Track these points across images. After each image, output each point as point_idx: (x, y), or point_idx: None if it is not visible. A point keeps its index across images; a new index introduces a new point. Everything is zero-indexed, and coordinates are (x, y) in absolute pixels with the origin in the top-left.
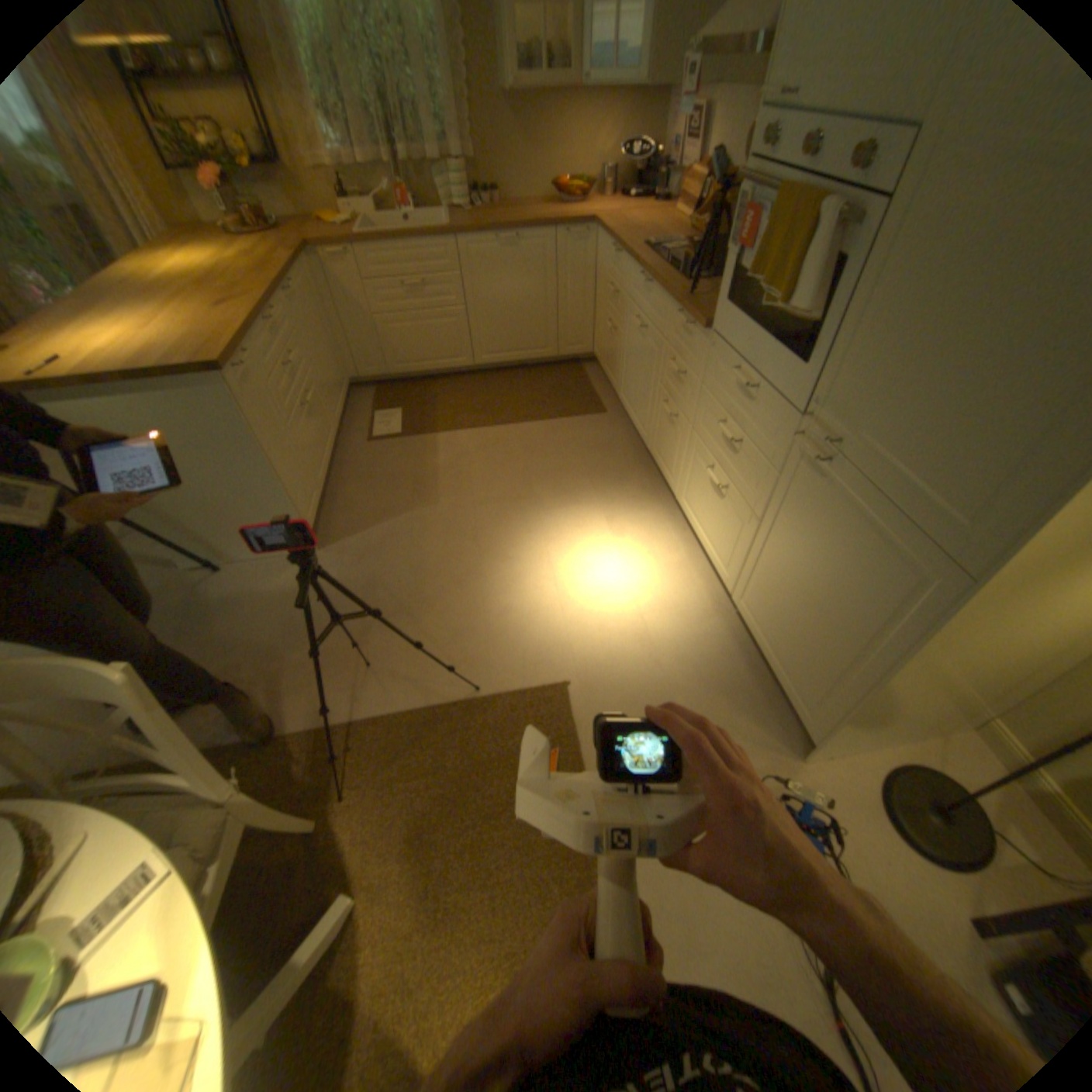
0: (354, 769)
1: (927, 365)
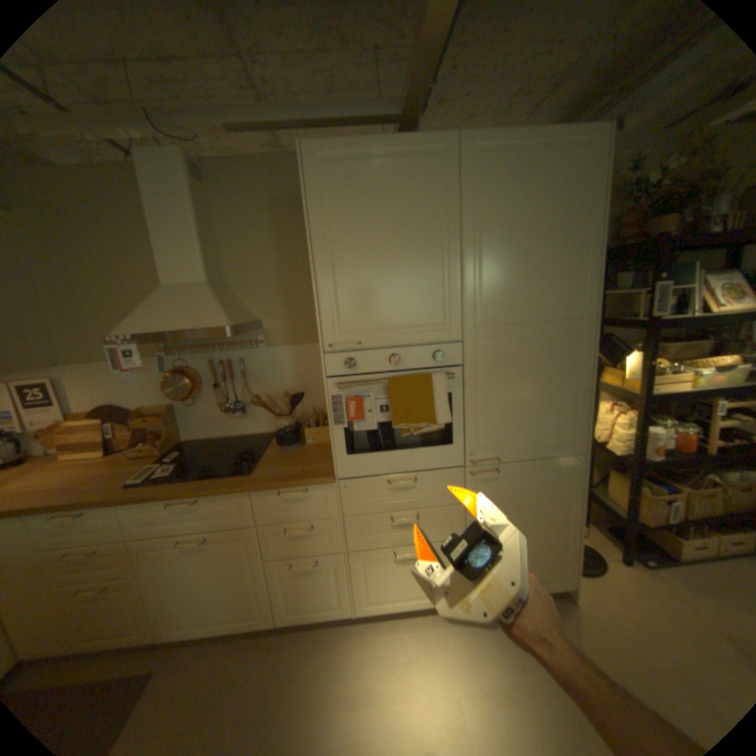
0: None
1: (523, 405)
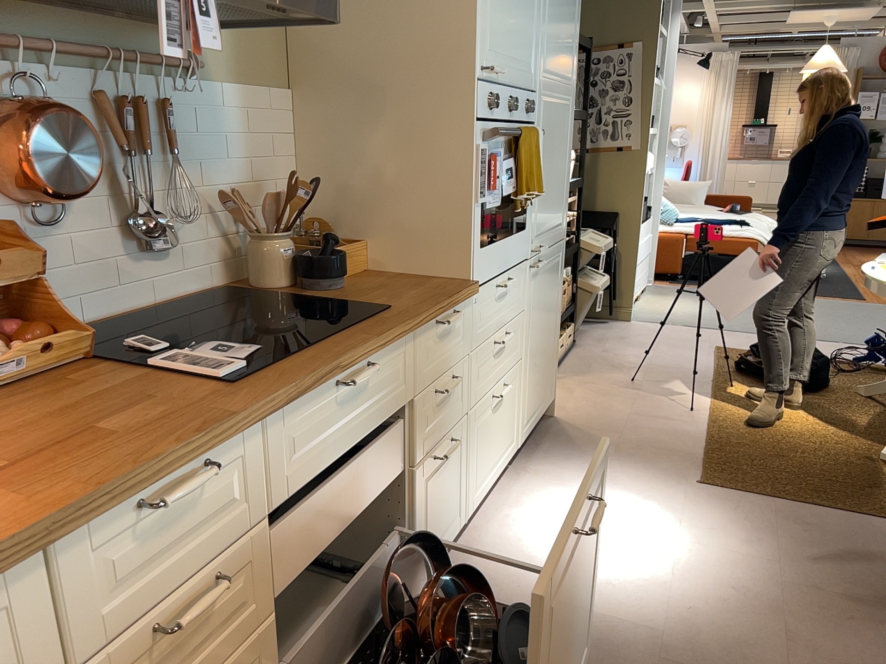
0: None
1: (552, 180)
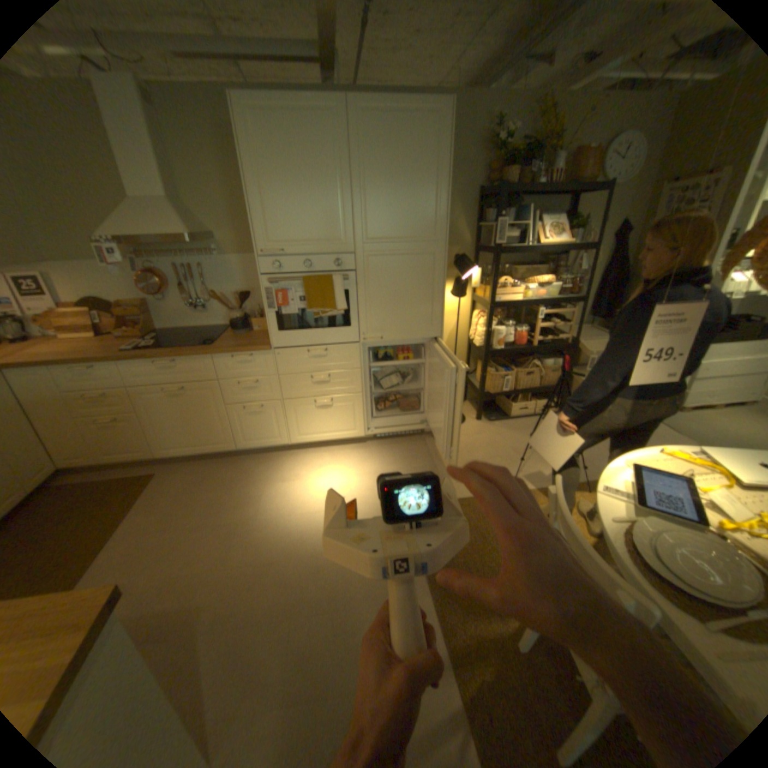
0: (475, 623)
1: (396, 302)
